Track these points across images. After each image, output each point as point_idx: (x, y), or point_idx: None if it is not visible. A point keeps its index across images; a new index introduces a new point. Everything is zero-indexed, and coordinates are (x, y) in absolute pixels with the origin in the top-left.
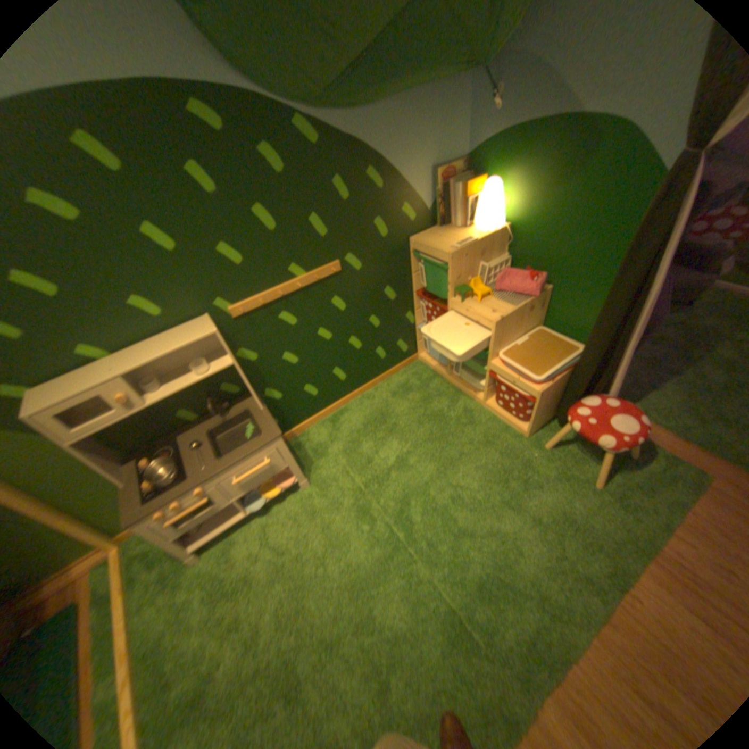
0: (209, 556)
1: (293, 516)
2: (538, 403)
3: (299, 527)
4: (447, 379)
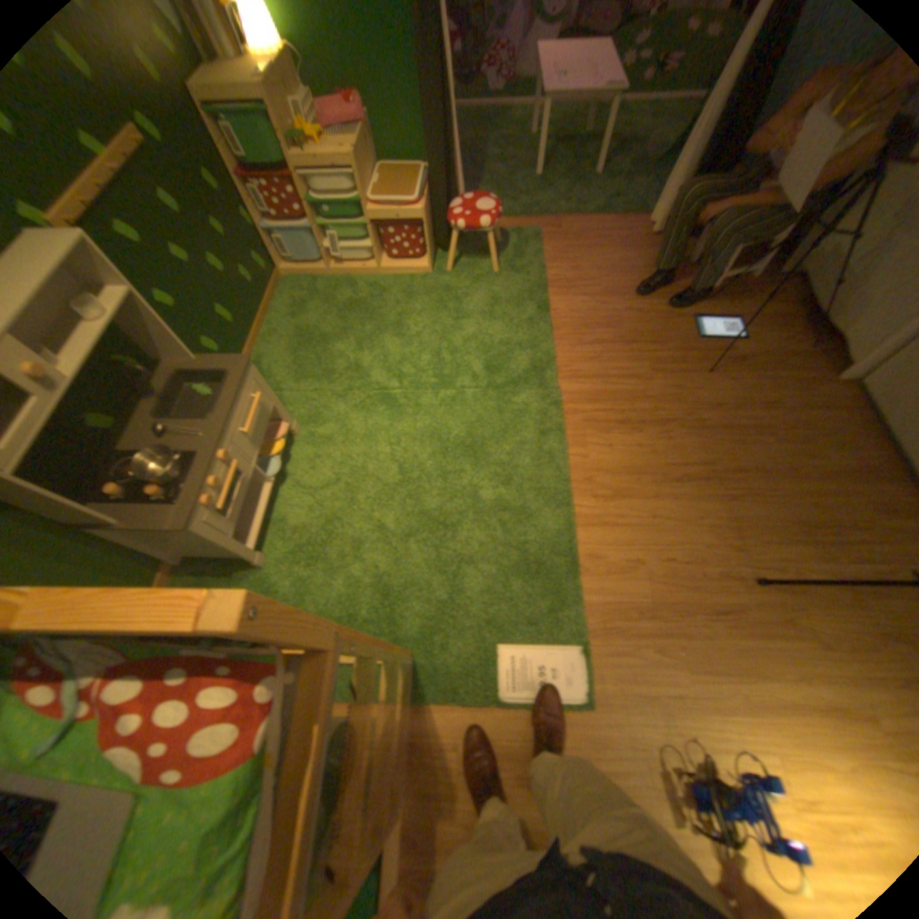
0: (271, 546)
1: (313, 457)
2: (425, 225)
3: (329, 457)
4: (328, 275)
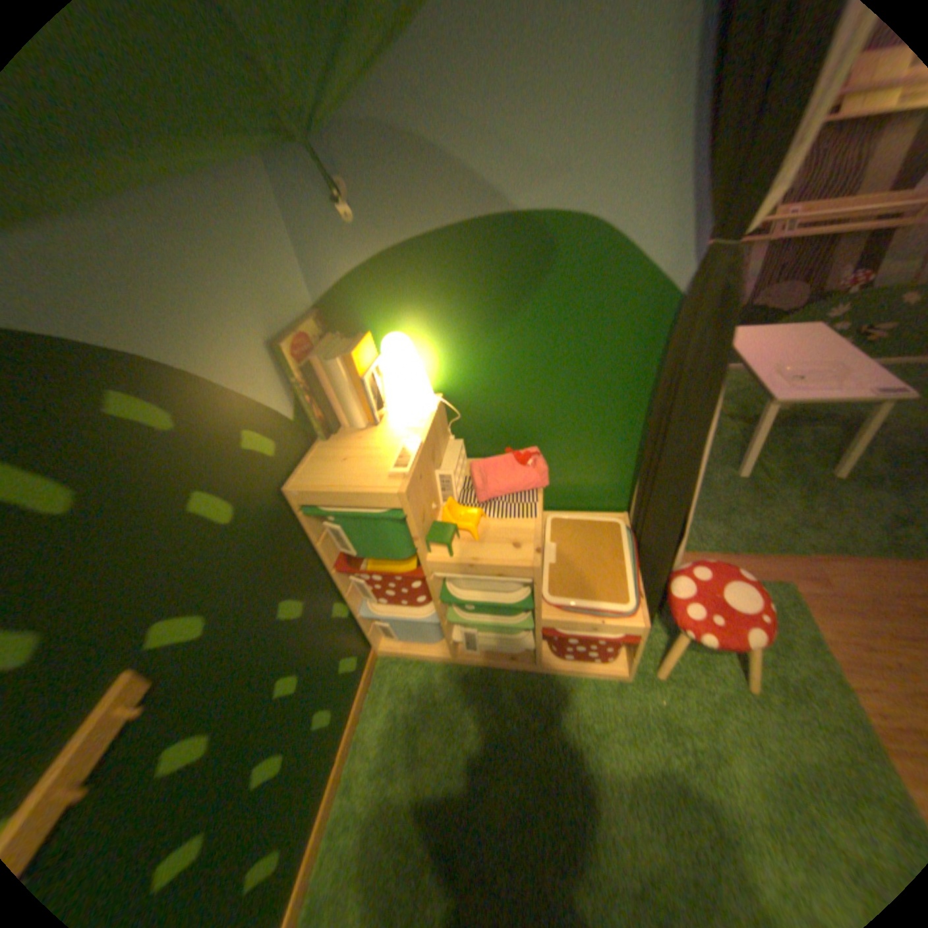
0: None
1: None
2: (644, 636)
3: None
4: (453, 661)
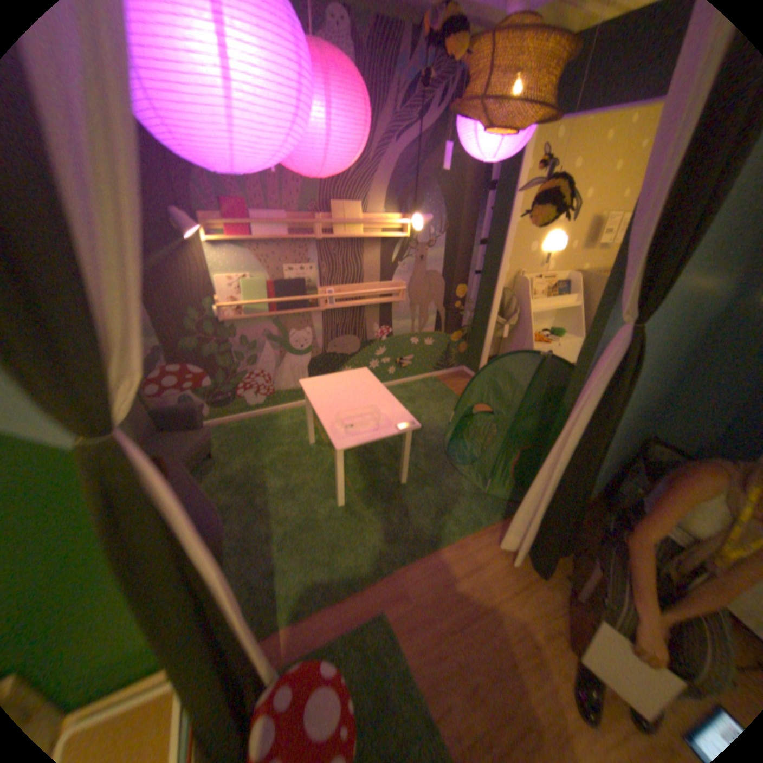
0: None
1: None
2: None
3: None
4: None
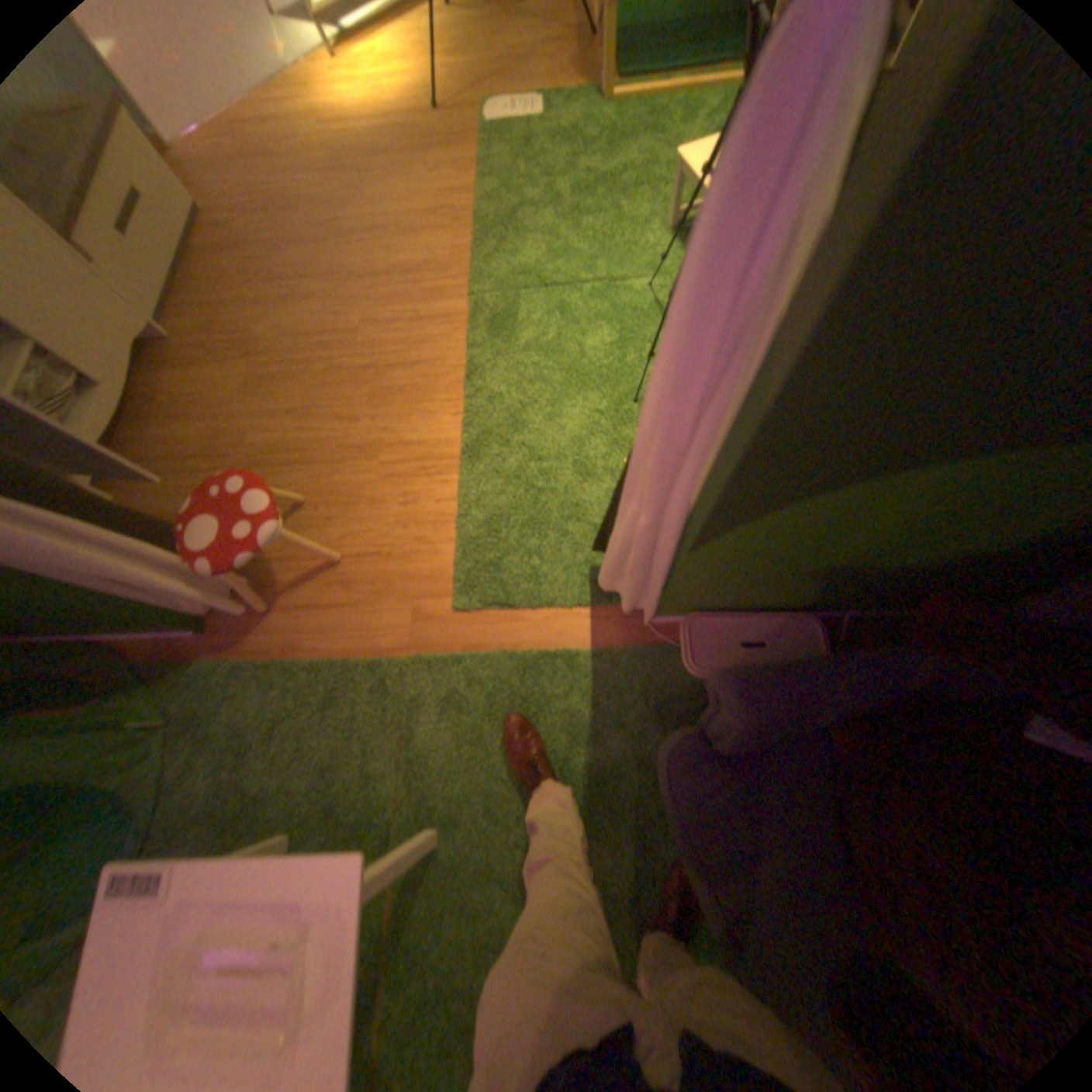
0: None
1: None
2: None
3: None
4: None
